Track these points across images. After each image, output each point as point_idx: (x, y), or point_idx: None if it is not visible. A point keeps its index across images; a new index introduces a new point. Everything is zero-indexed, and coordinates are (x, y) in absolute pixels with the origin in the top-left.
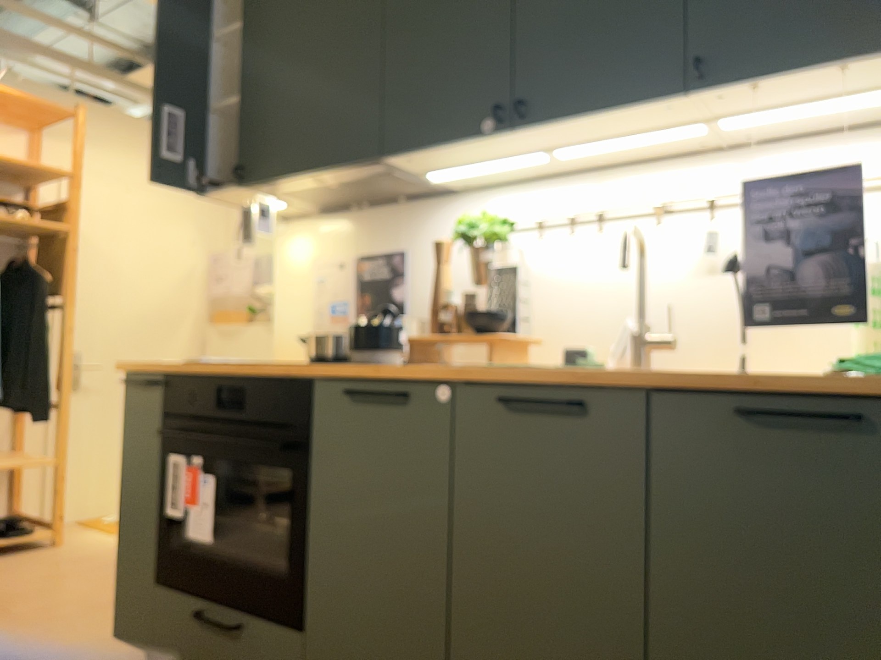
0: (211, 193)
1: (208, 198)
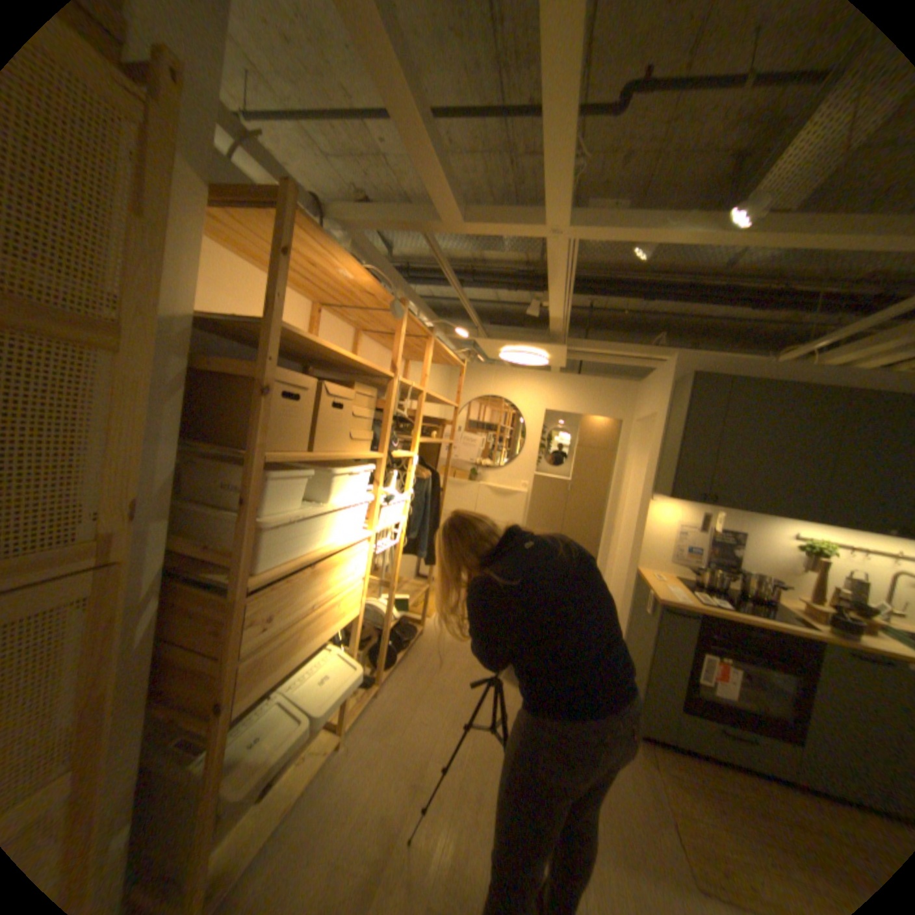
0: (681, 499)
1: (672, 499)
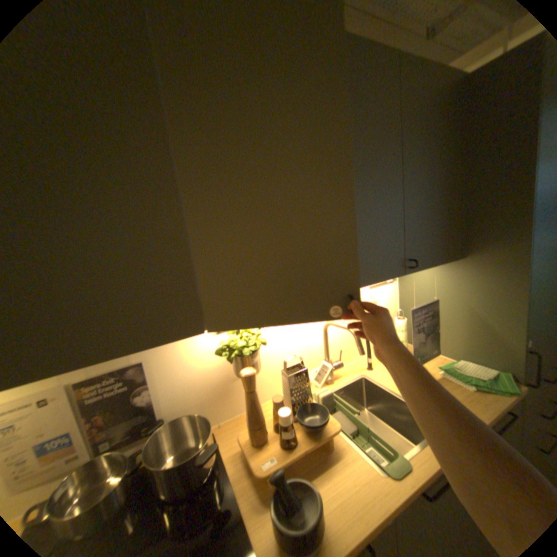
0: None
1: None
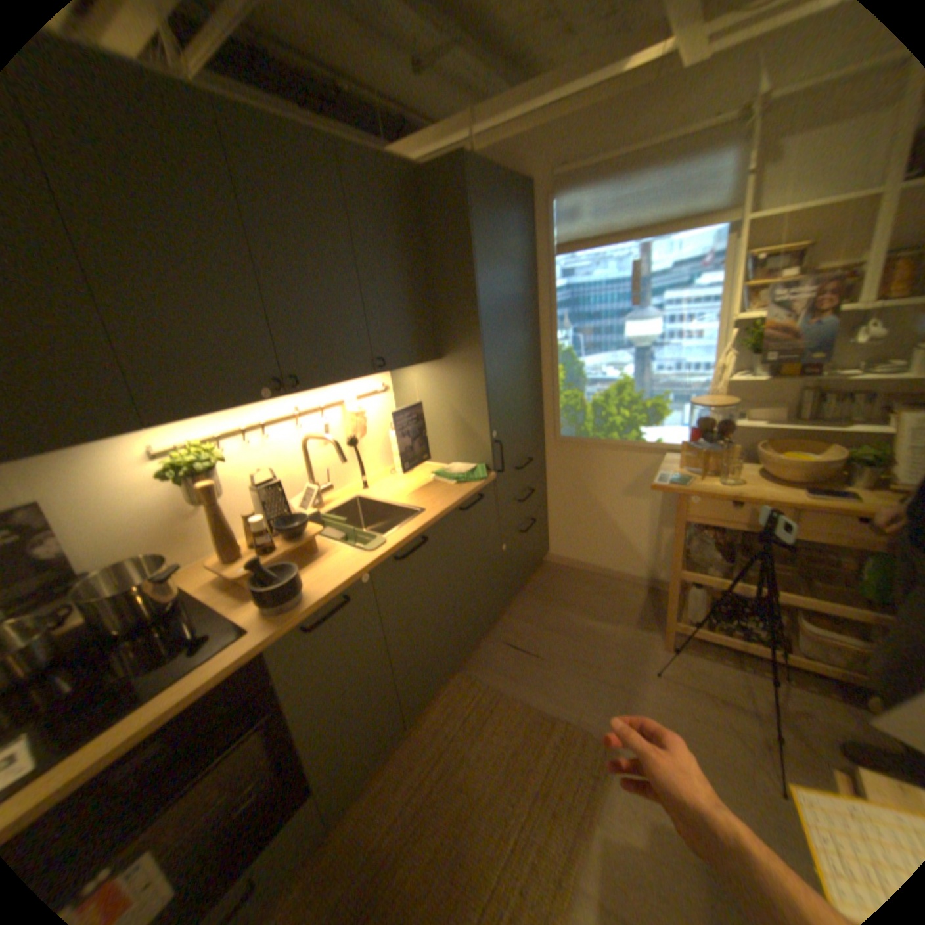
0: None
1: None
